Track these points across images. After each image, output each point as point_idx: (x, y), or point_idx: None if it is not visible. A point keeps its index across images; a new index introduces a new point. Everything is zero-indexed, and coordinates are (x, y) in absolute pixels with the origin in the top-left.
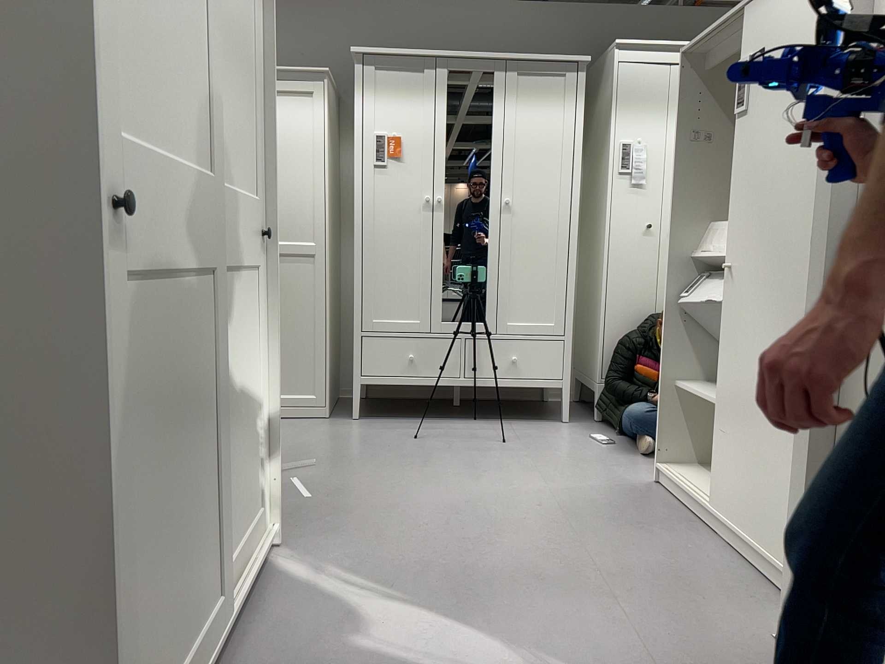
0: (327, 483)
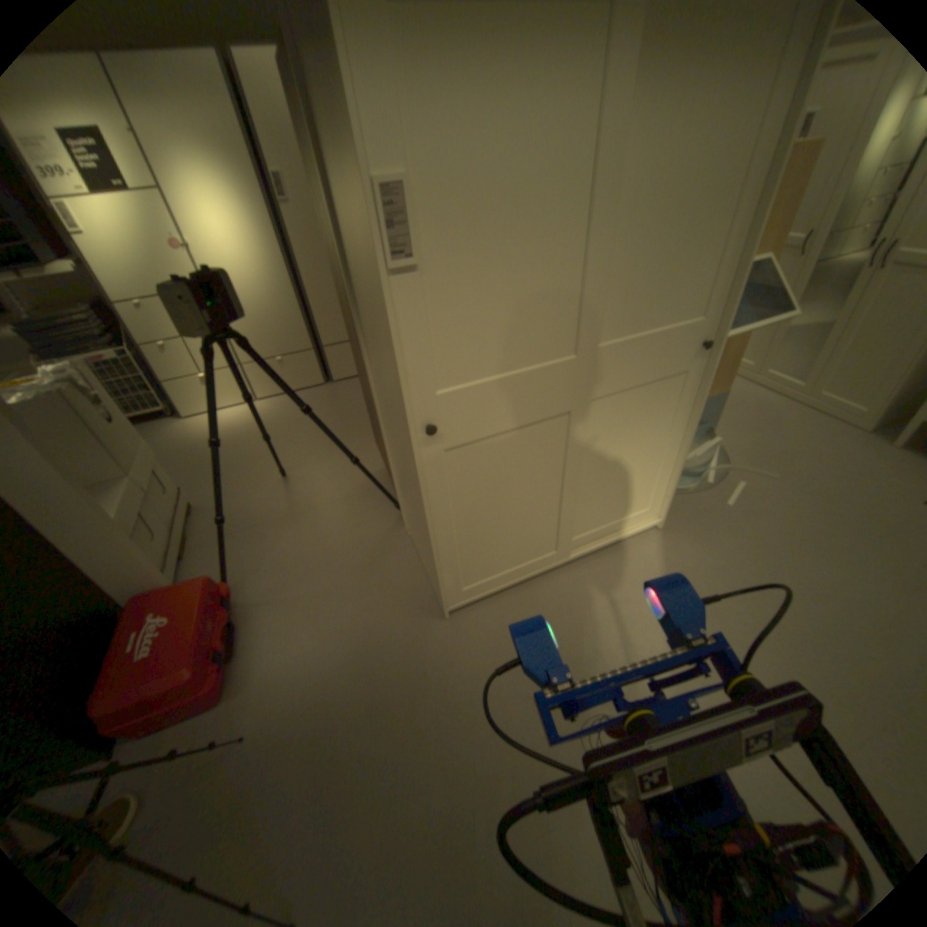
0: (767, 500)
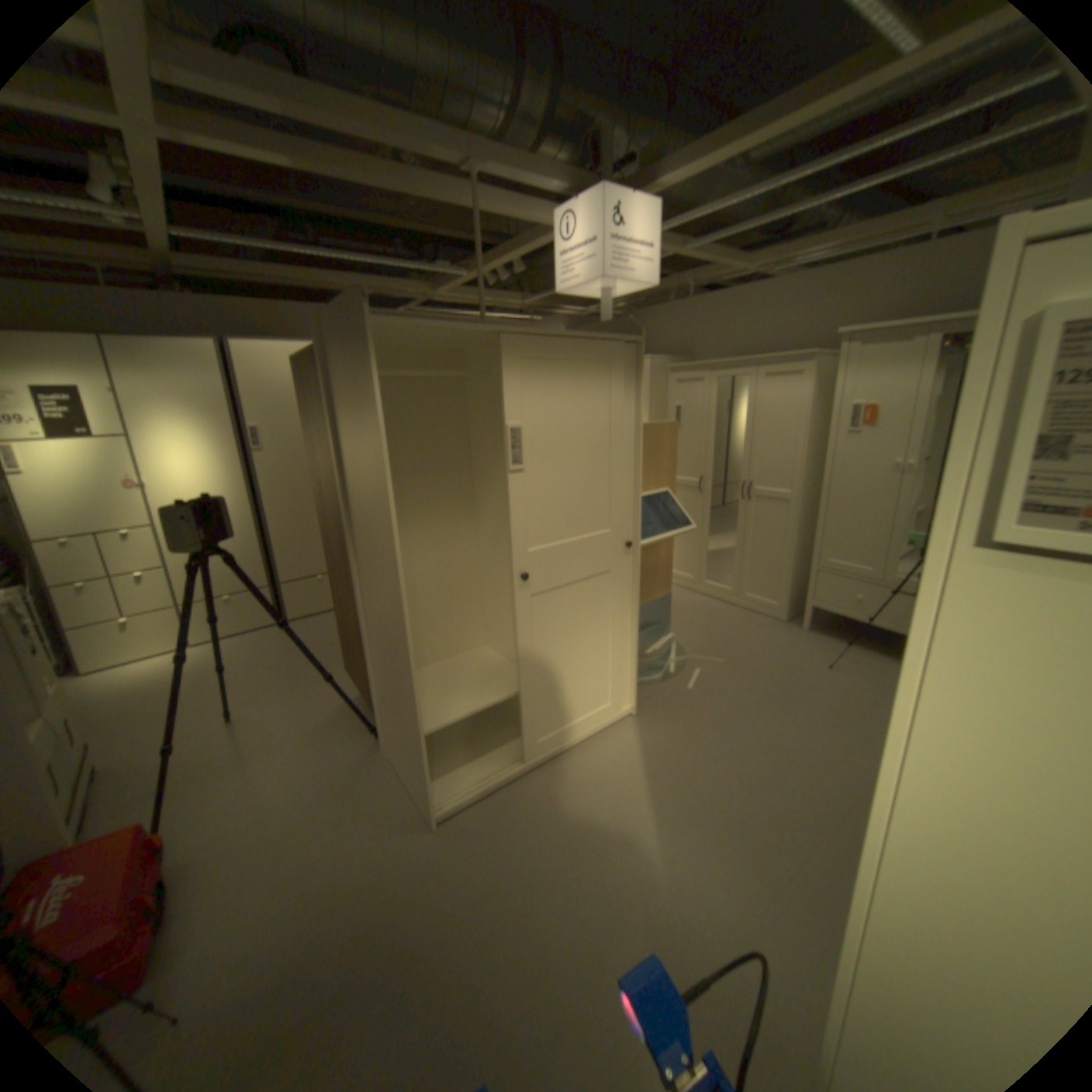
0: (717, 681)
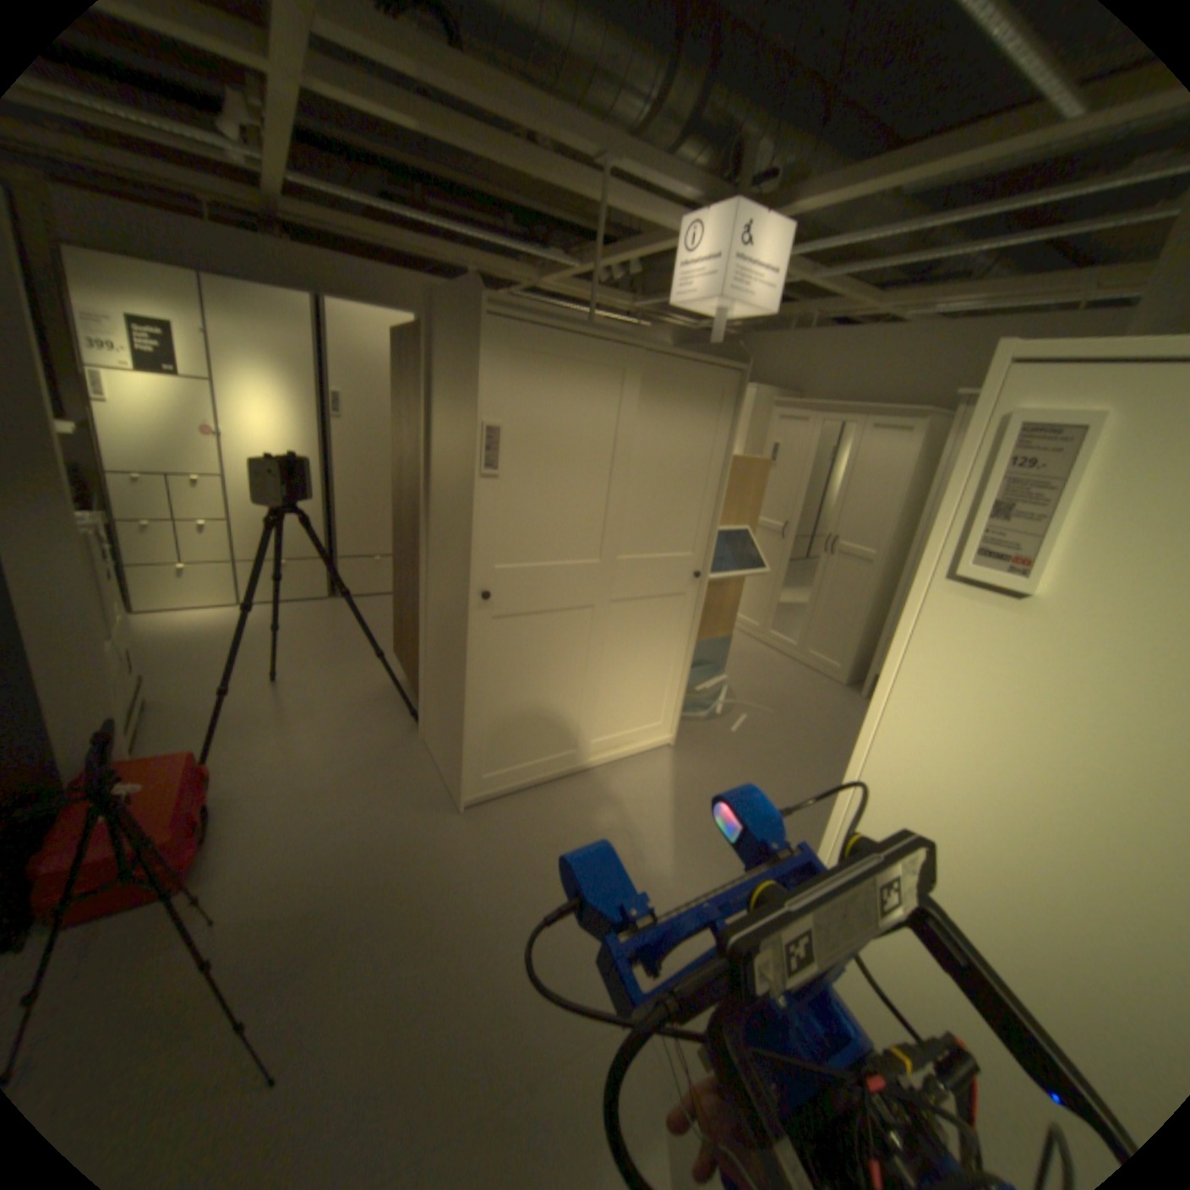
0: (762, 729)
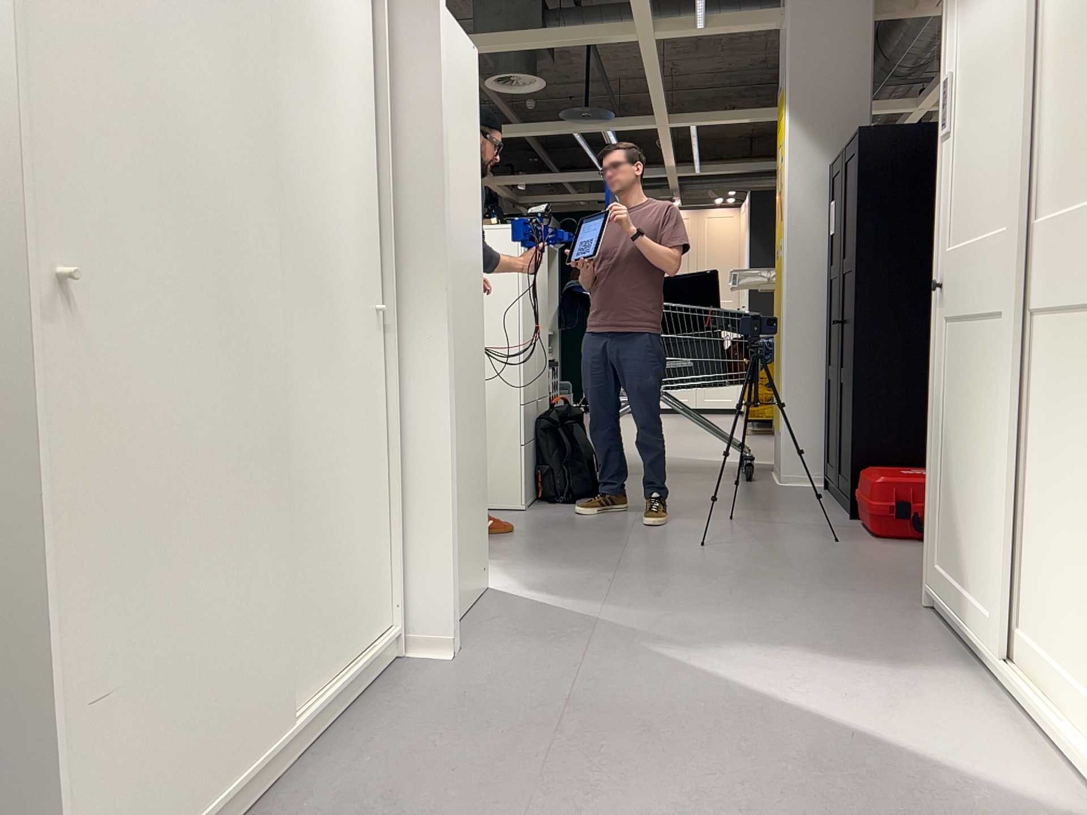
0: None
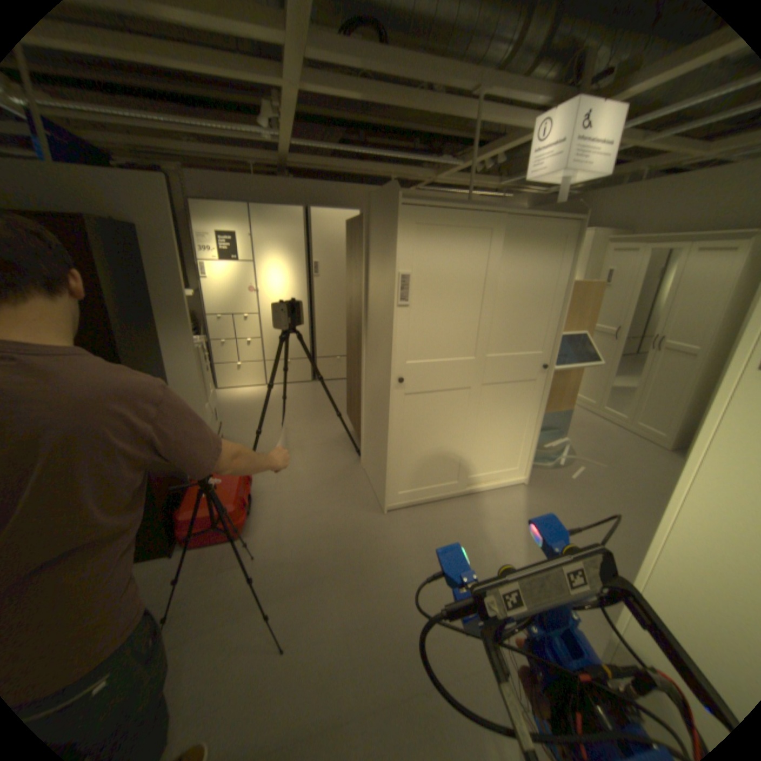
0: (598, 479)
